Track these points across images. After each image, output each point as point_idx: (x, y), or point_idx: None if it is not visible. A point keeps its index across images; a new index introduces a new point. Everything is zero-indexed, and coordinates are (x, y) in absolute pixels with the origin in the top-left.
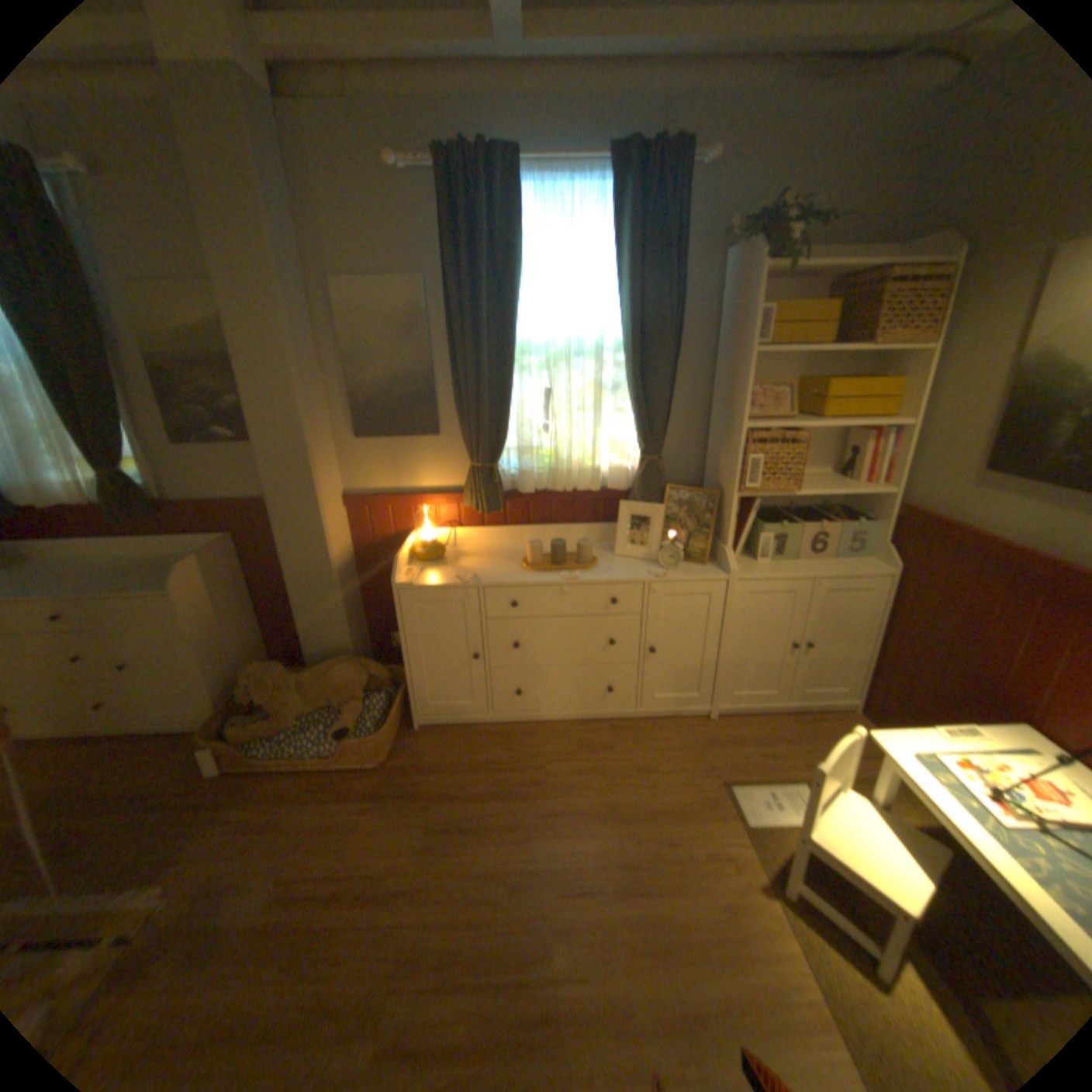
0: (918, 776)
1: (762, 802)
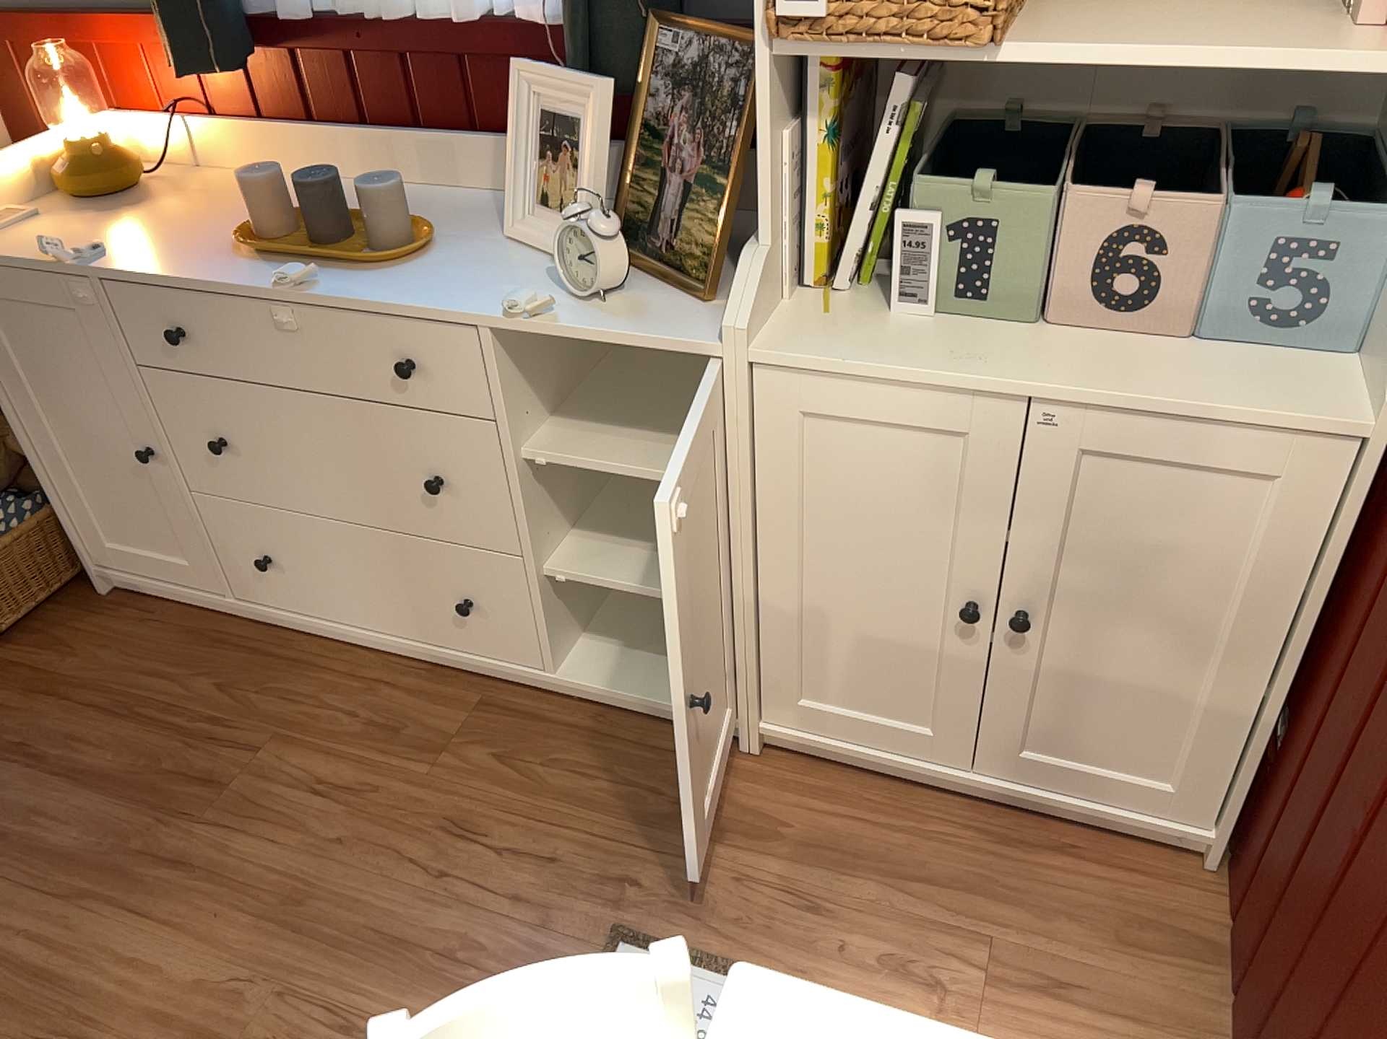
0: None
1: None
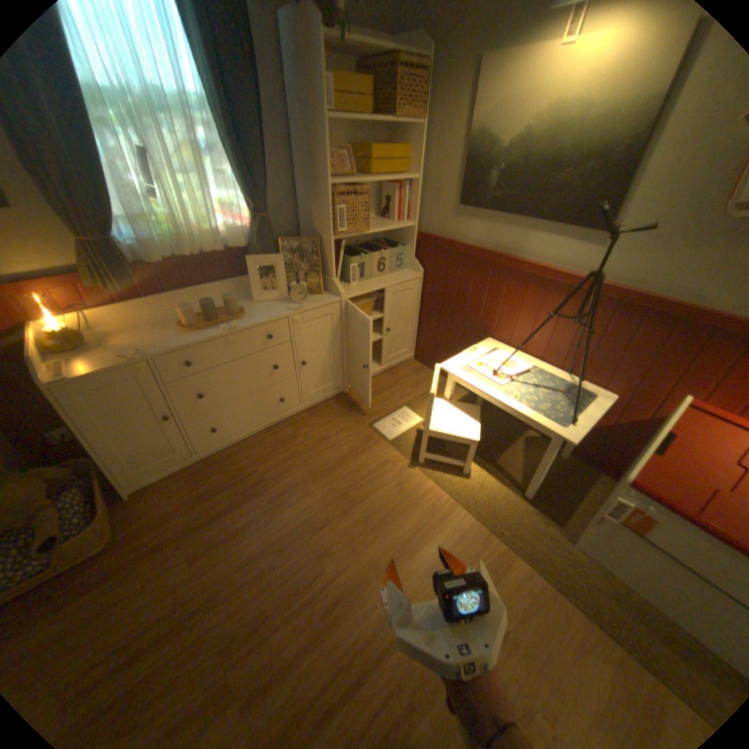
0: (463, 377)
1: (389, 424)
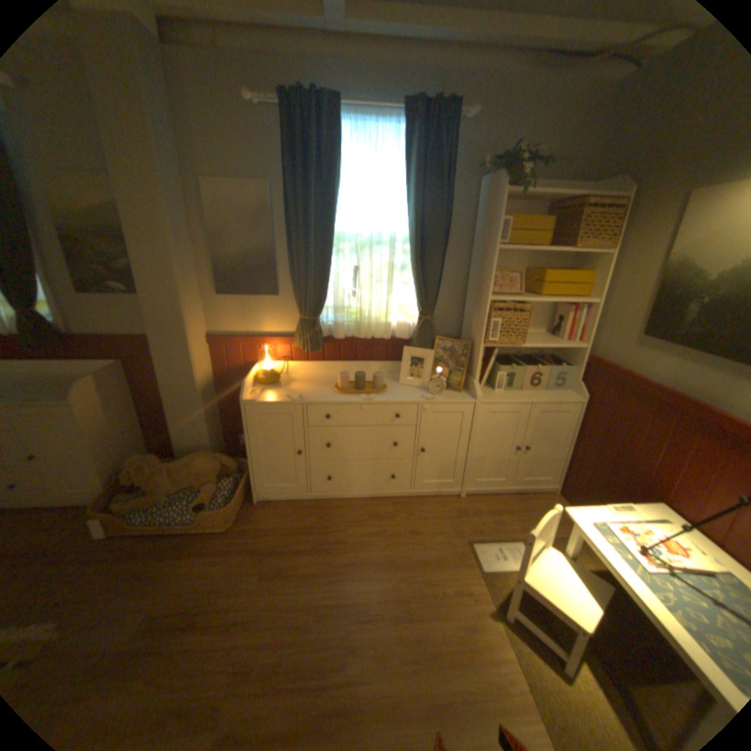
0: (594, 537)
1: (493, 554)
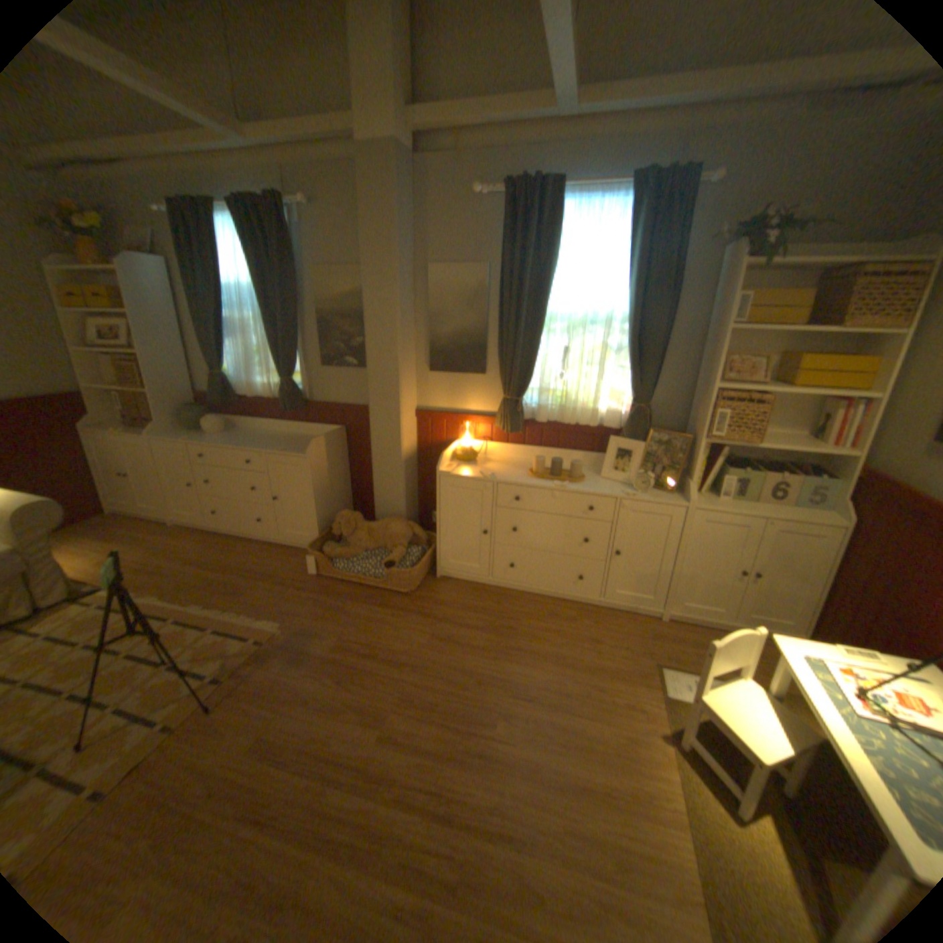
0: (801, 671)
1: (686, 684)
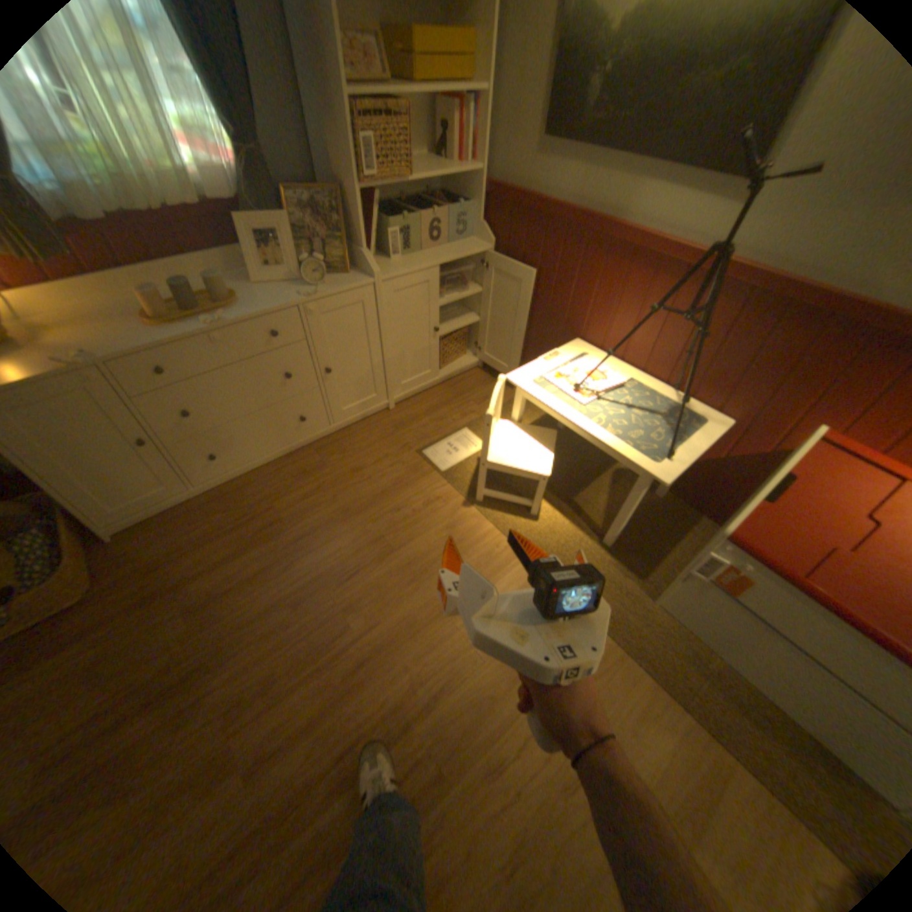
0: (536, 394)
1: (443, 451)
